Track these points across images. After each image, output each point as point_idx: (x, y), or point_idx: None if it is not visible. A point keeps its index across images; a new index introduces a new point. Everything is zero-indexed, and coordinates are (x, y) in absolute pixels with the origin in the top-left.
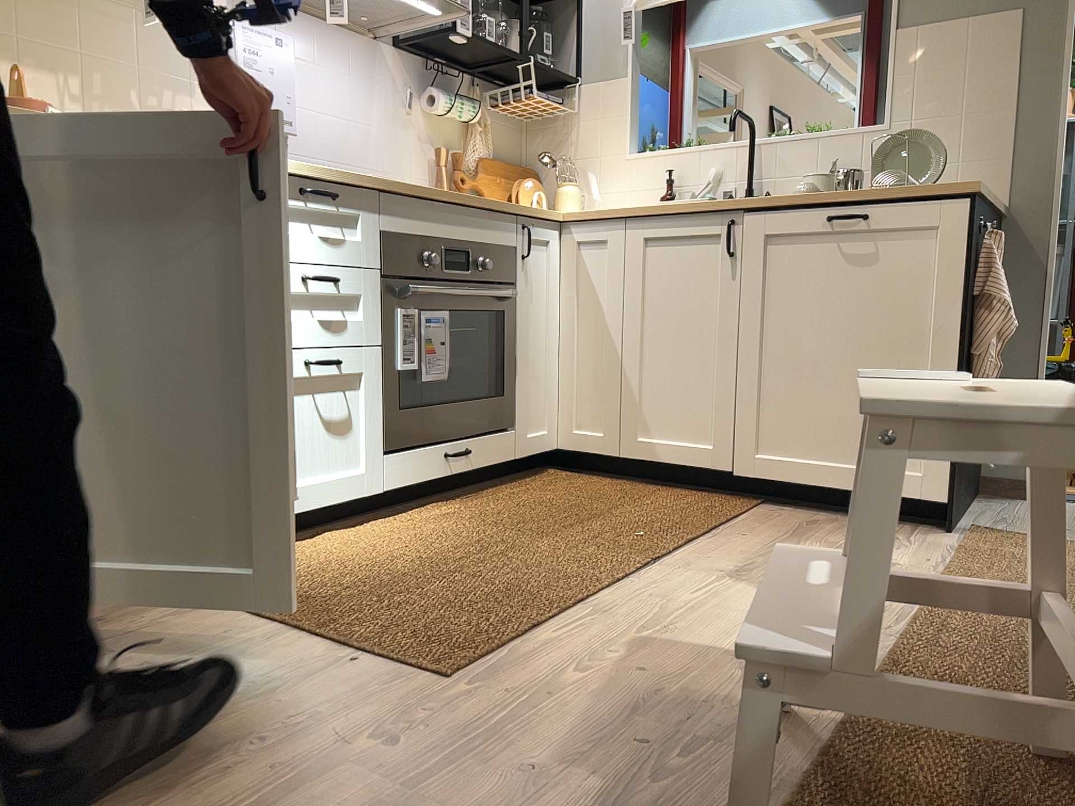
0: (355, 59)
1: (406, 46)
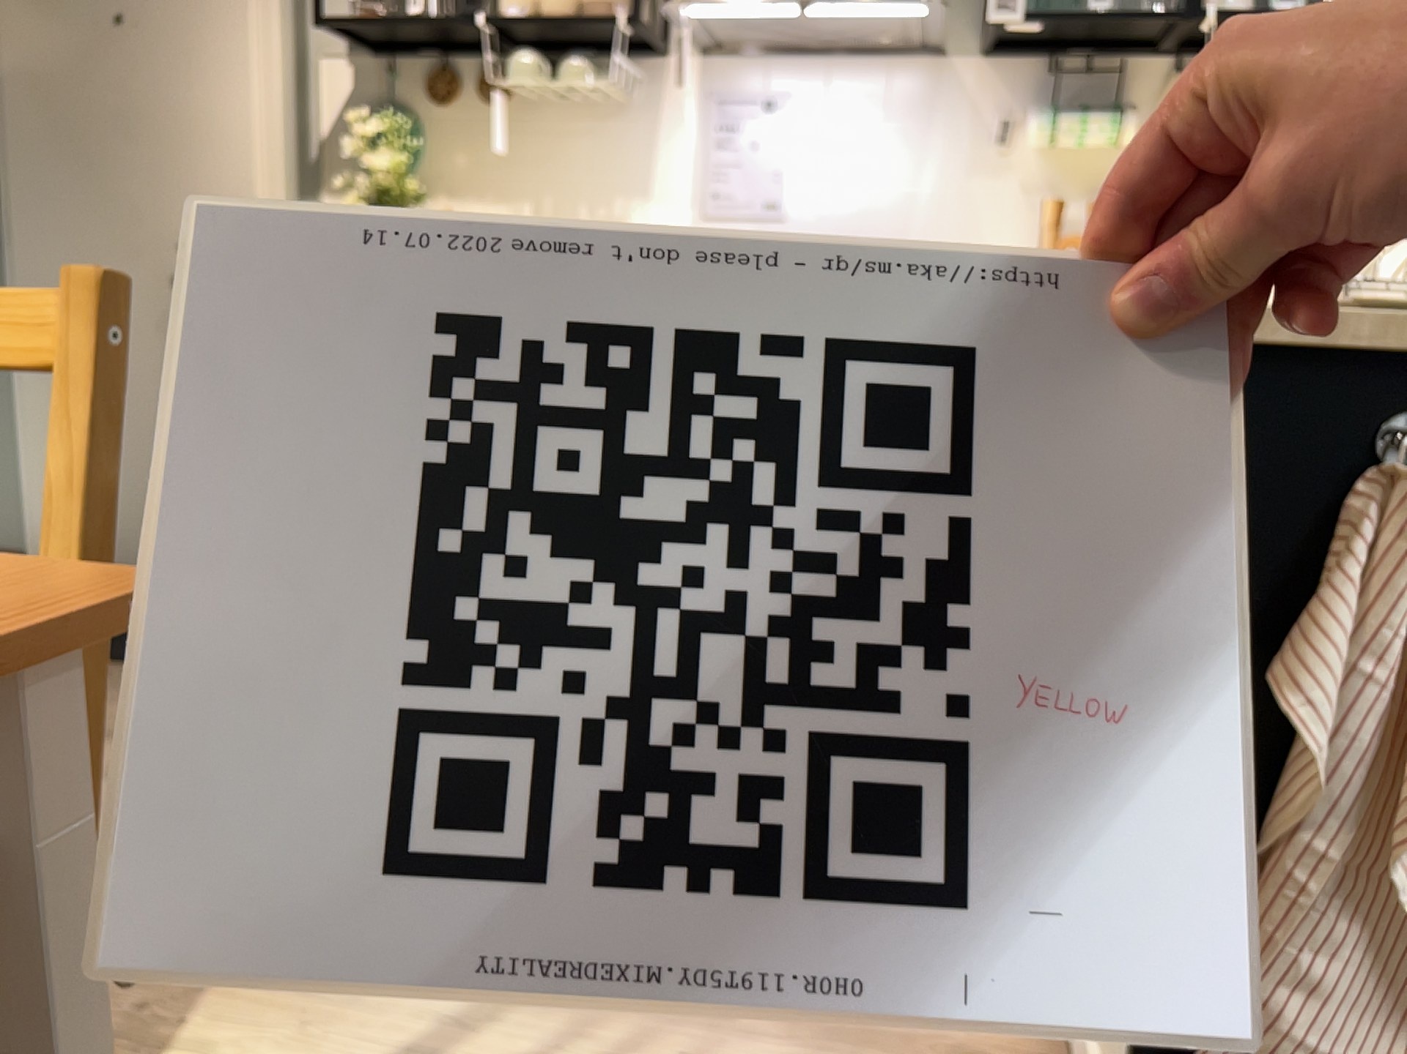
0: (894, 92)
1: (990, 47)
